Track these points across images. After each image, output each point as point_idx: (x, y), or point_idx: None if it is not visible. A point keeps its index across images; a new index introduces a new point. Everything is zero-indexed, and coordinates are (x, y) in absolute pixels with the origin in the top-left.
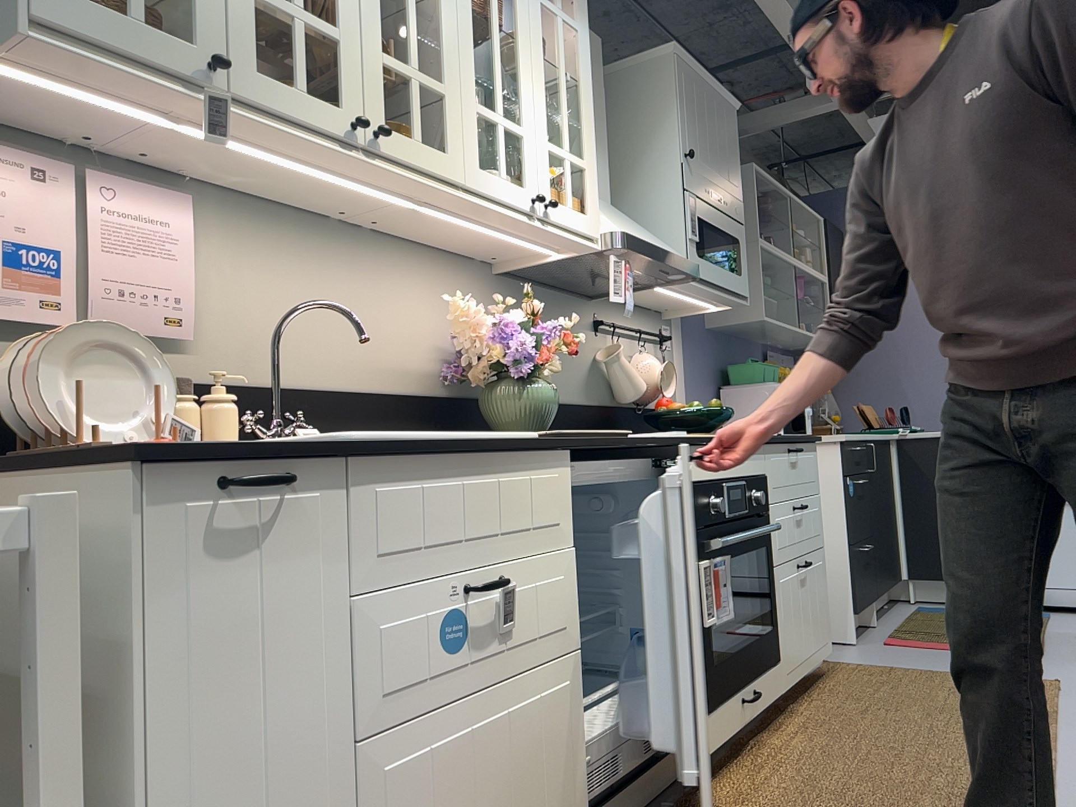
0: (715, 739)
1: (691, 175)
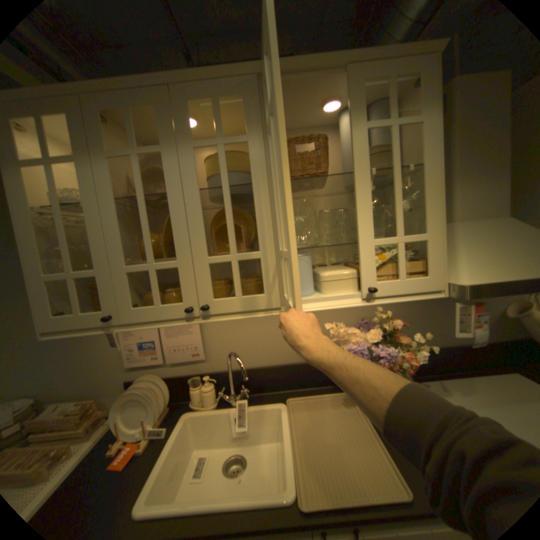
0: None
1: None
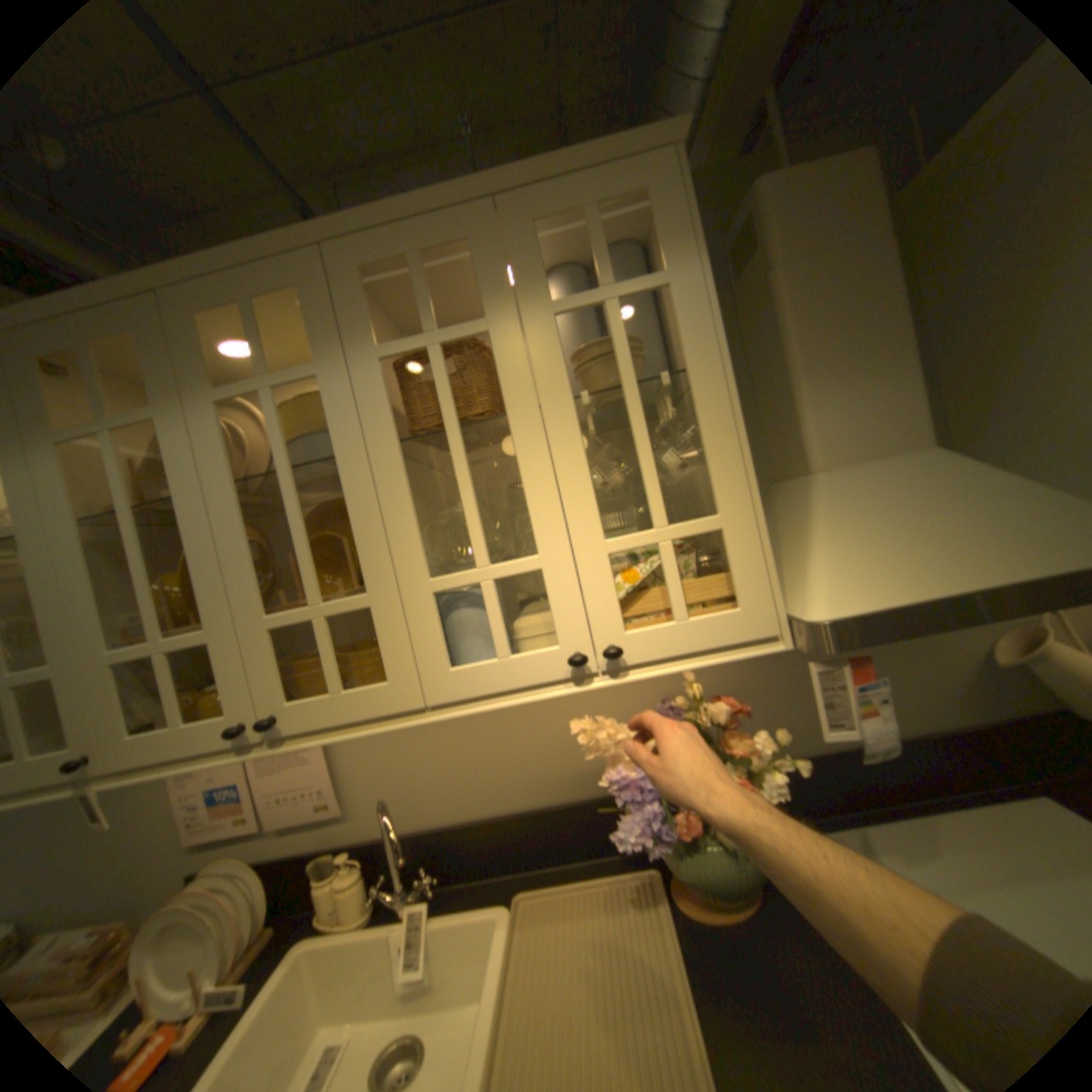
0: None
1: None
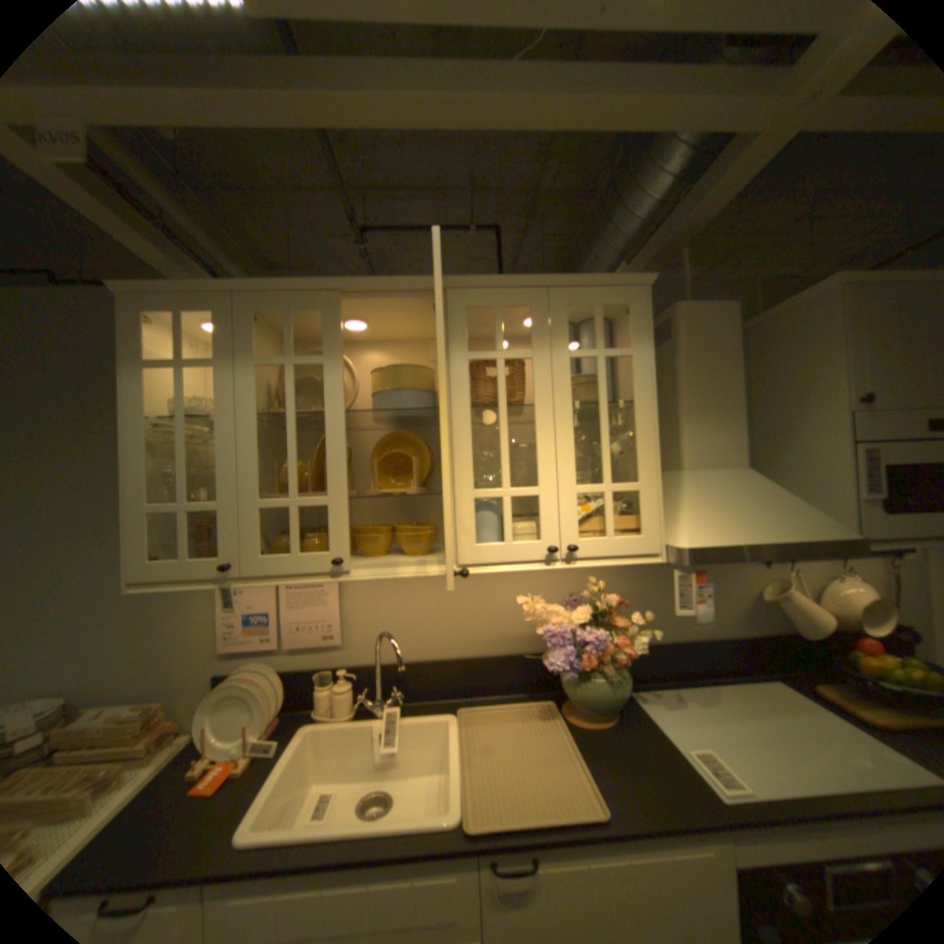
0: None
1: (874, 418)
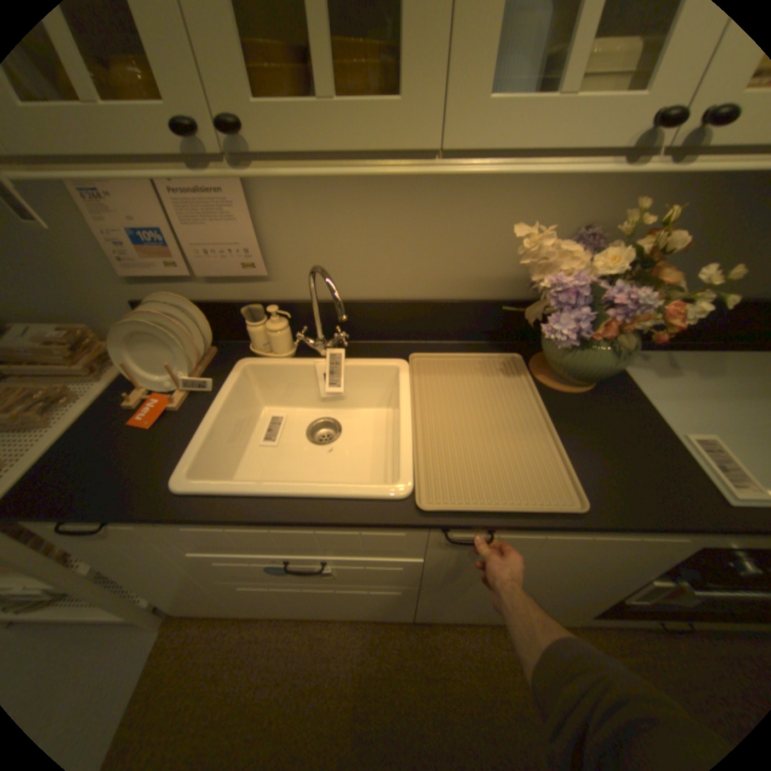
0: (595, 626)
1: None
